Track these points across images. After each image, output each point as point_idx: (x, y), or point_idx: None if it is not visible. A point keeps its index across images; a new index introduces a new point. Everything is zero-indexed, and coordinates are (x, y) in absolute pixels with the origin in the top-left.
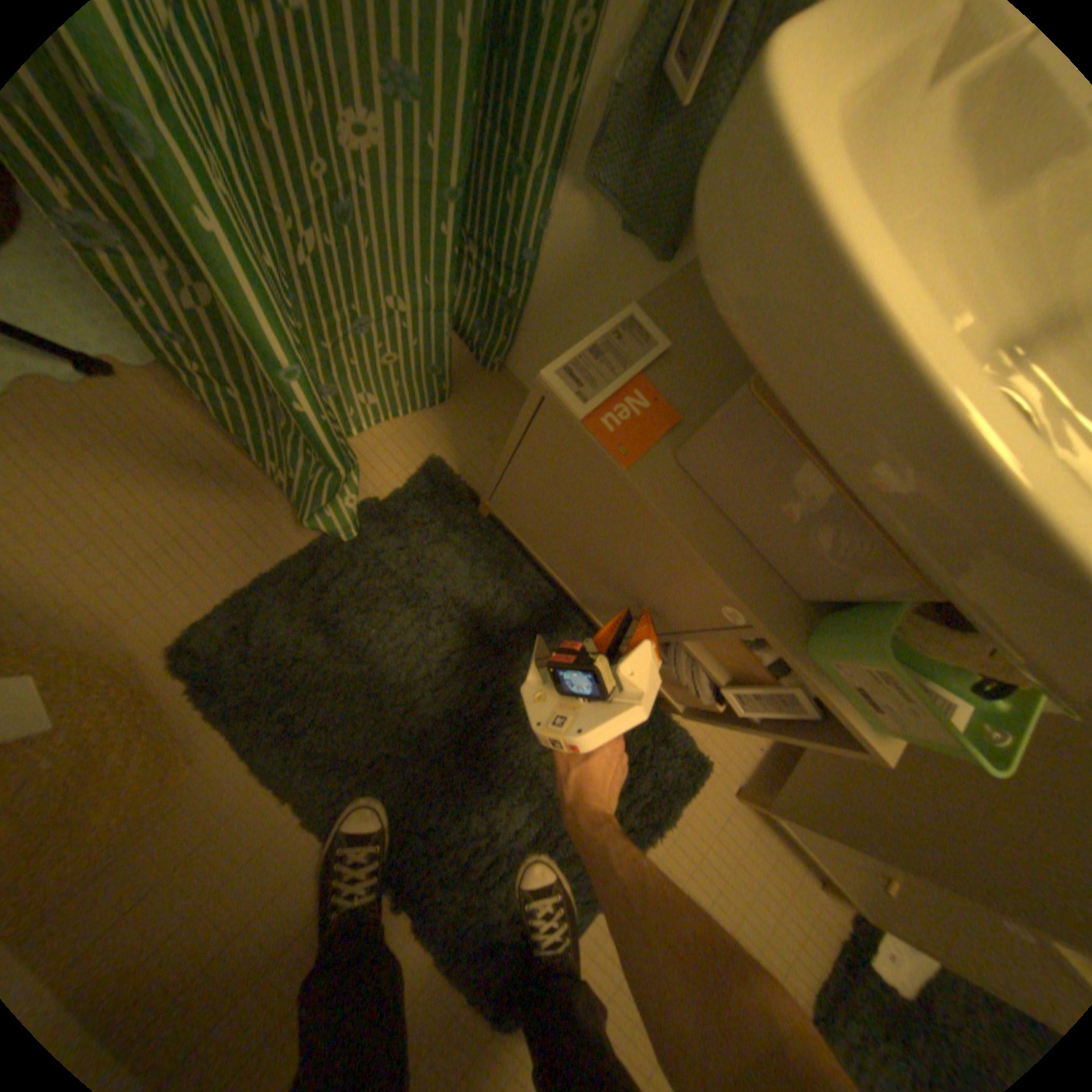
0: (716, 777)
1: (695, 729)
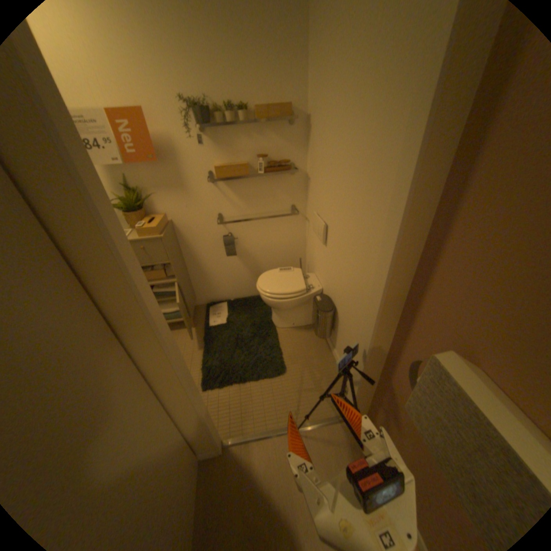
0: None
1: None
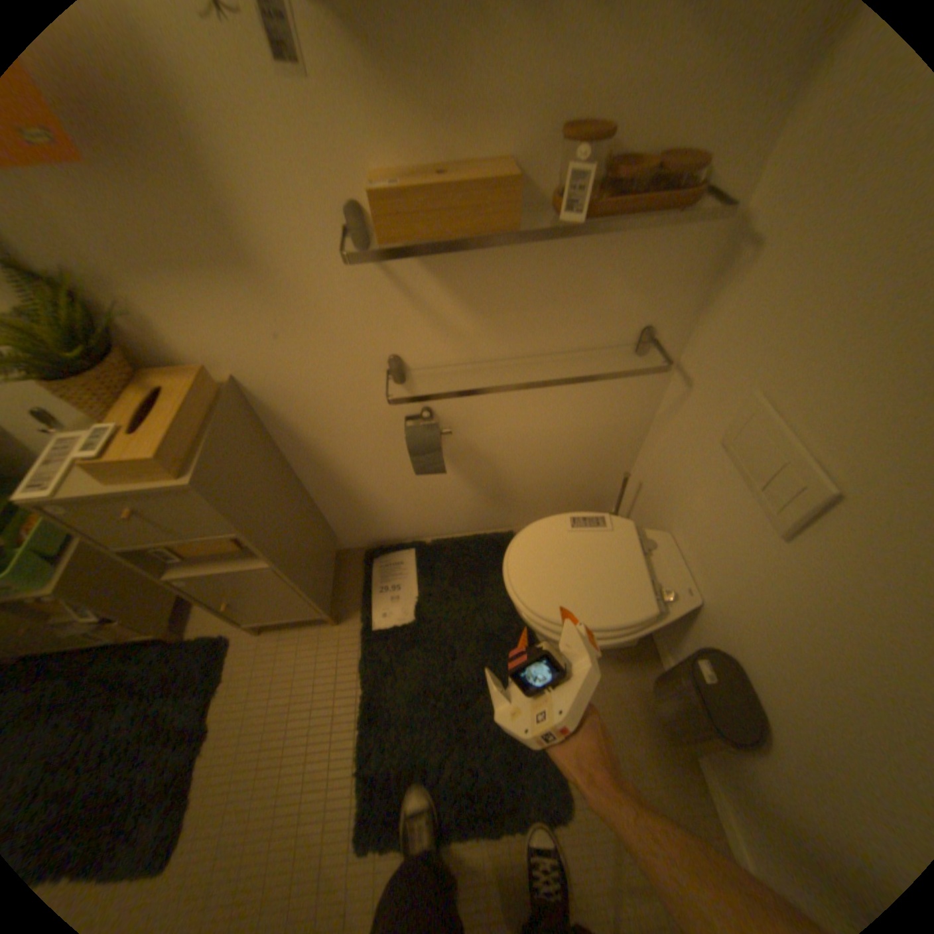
0: (227, 641)
1: (208, 633)
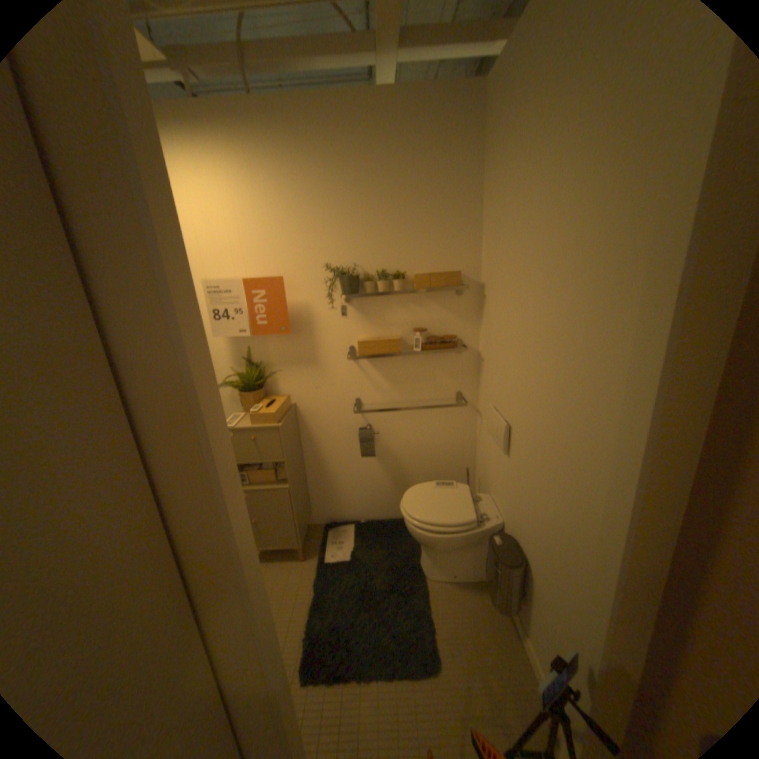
0: None
1: None
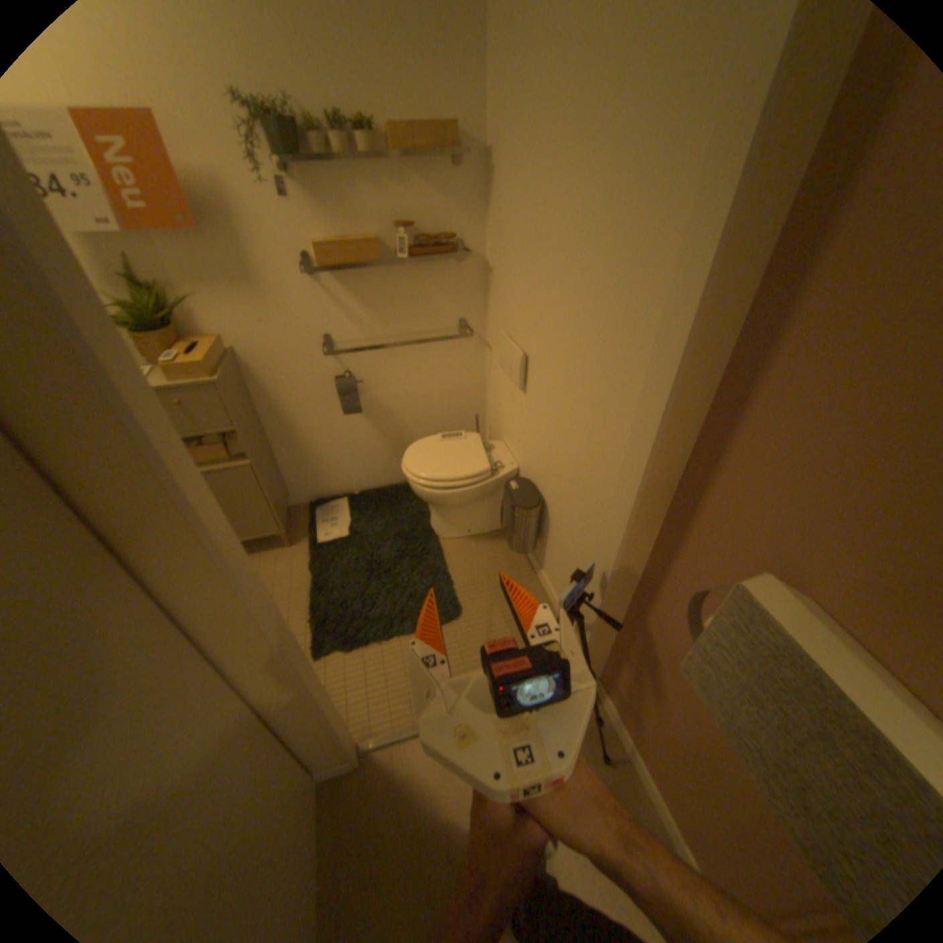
0: None
1: None
